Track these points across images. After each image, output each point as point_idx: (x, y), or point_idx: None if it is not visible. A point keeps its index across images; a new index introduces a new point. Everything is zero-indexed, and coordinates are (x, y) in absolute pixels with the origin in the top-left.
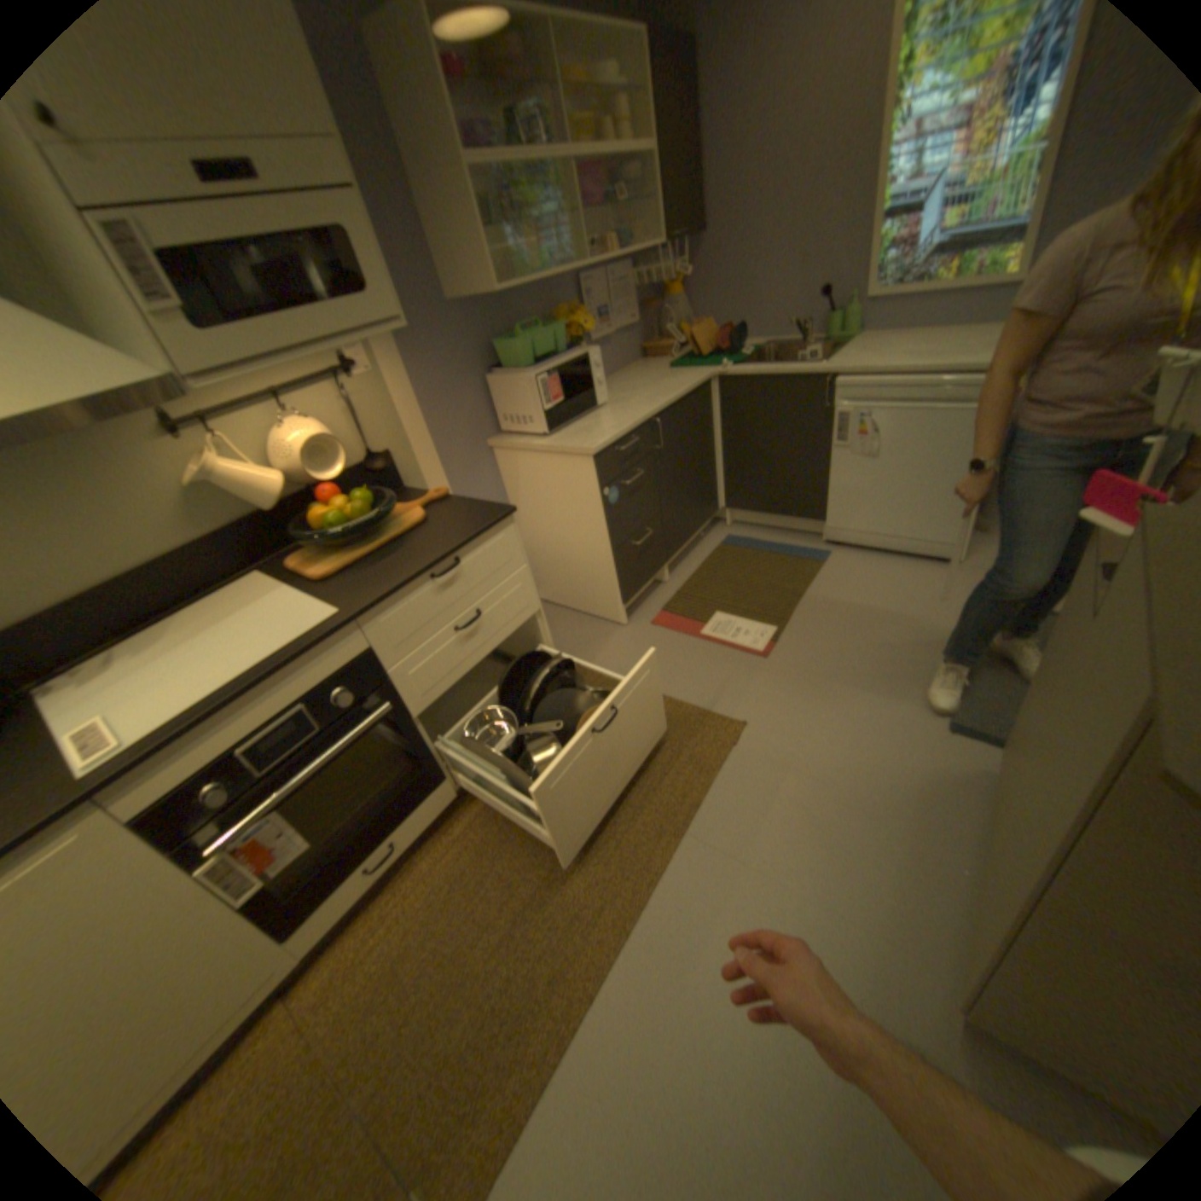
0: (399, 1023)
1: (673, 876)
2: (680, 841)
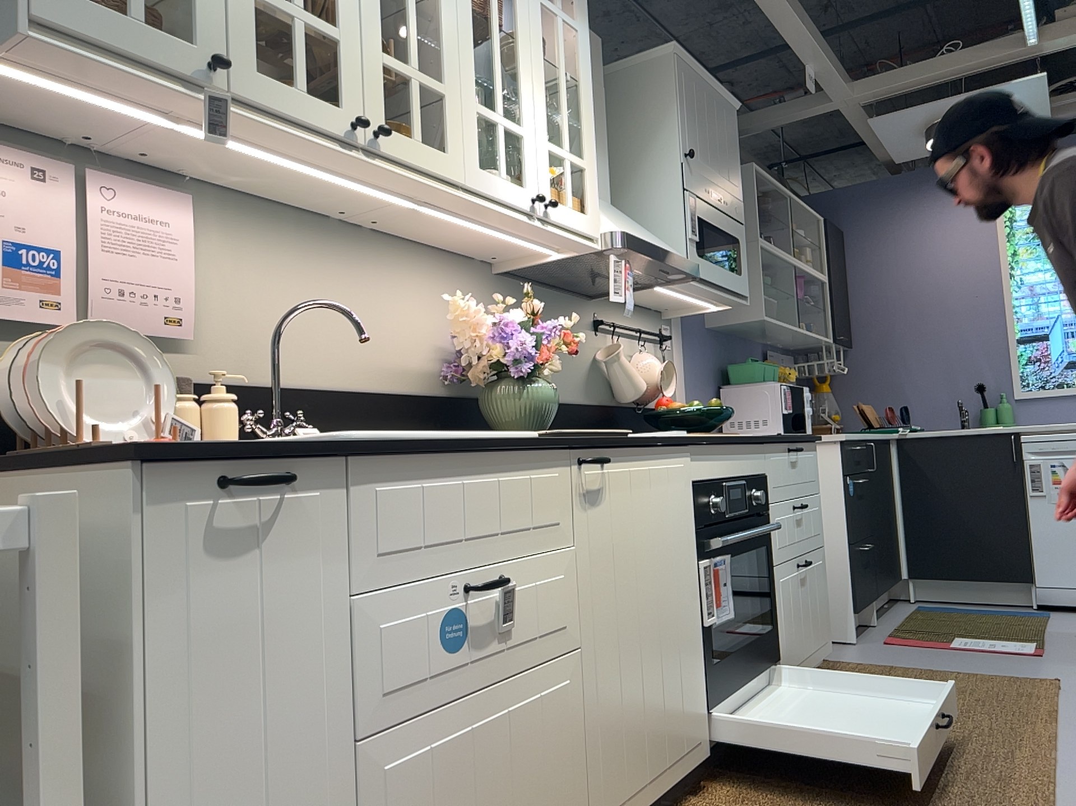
0: (853, 802)
1: (1070, 738)
2: (1057, 724)
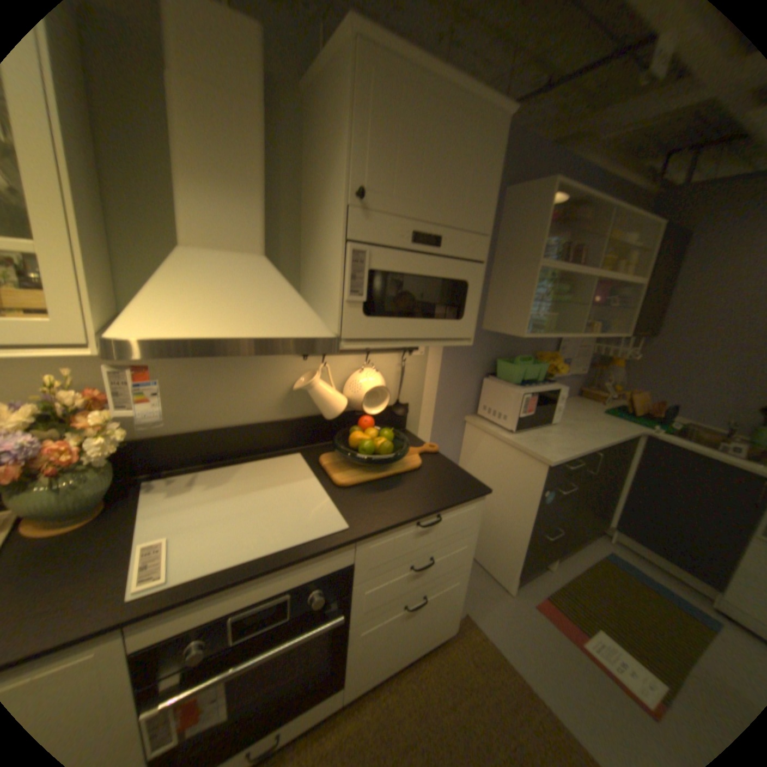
0: None
1: None
2: None
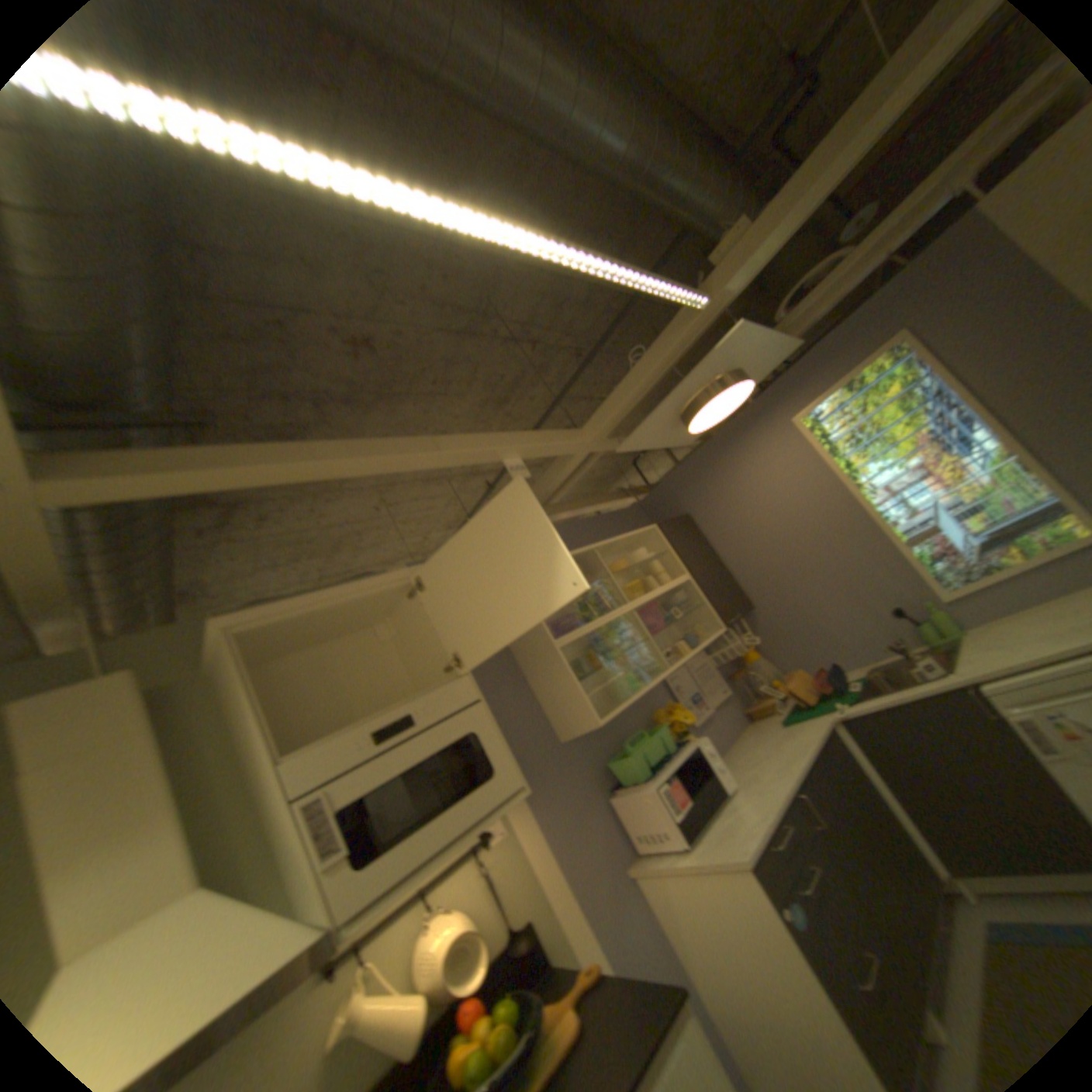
0: None
1: None
2: None
